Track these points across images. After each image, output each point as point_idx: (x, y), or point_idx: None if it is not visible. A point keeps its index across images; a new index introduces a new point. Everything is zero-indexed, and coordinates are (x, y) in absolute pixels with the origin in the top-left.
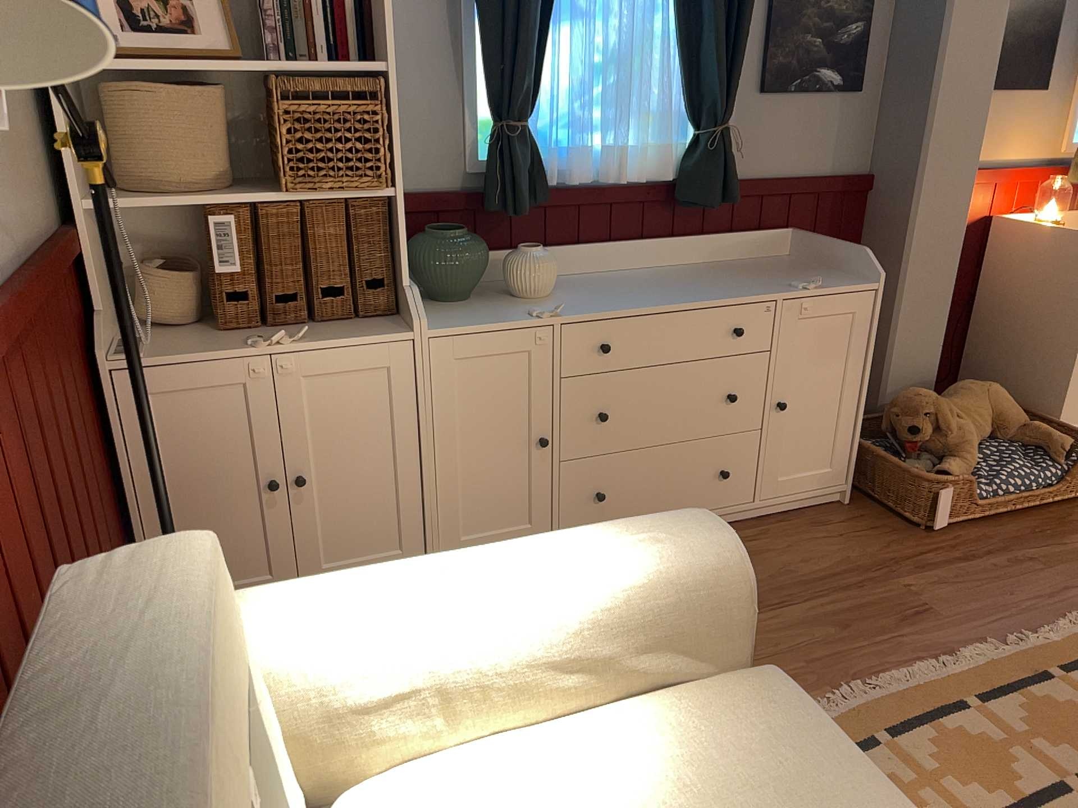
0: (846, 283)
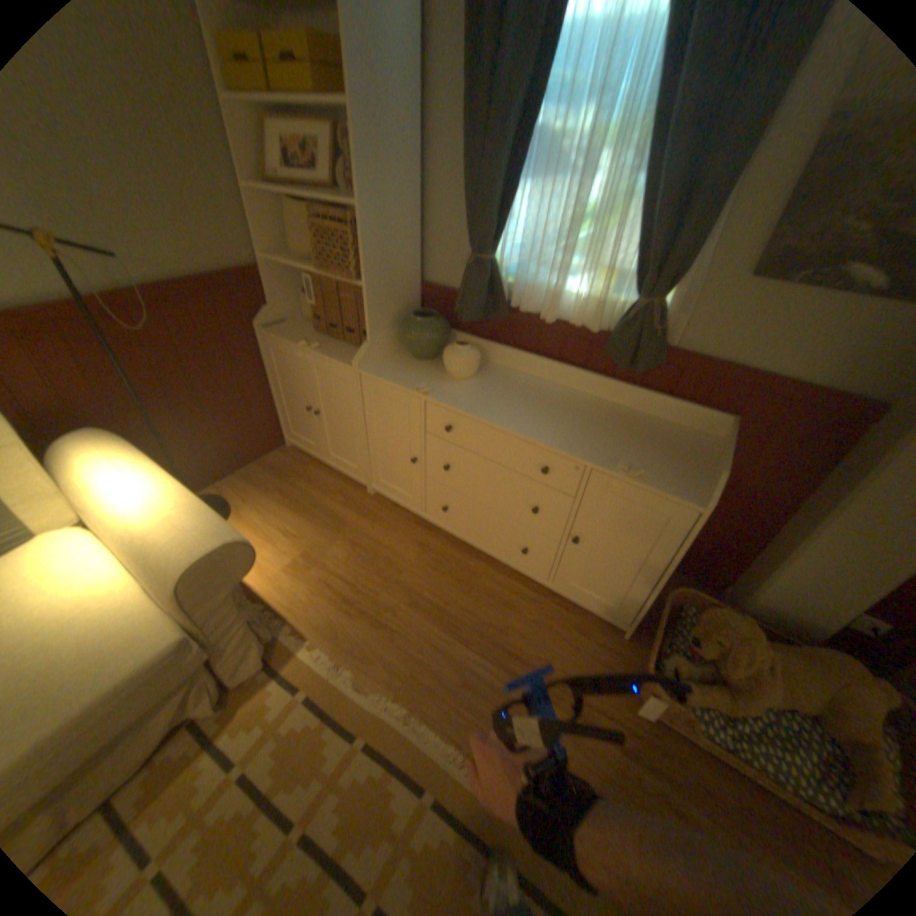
0: (678, 488)
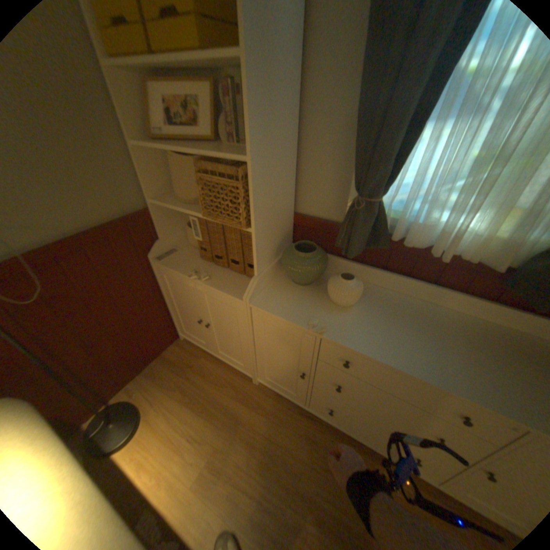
0: None
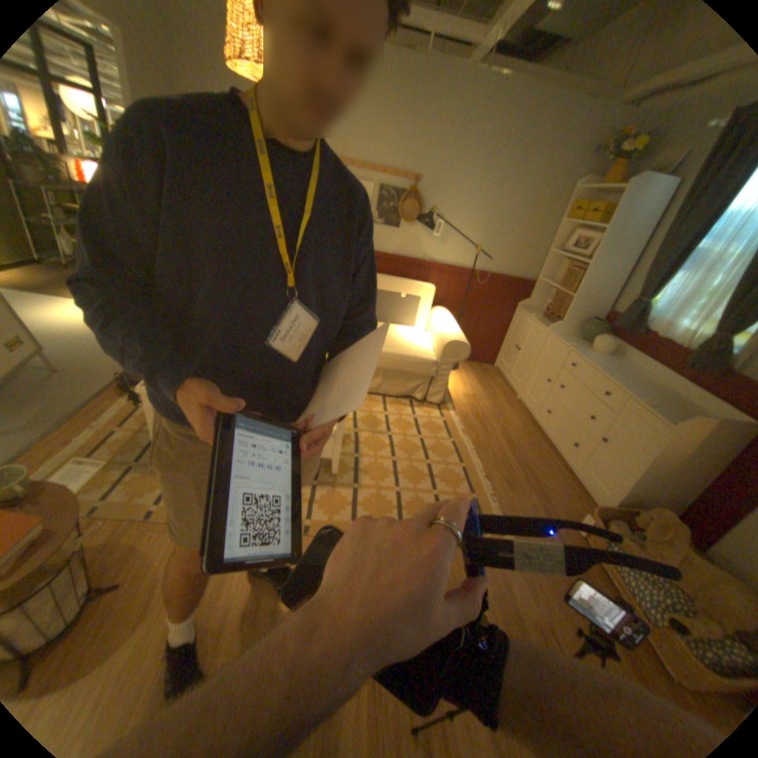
0: (671, 420)
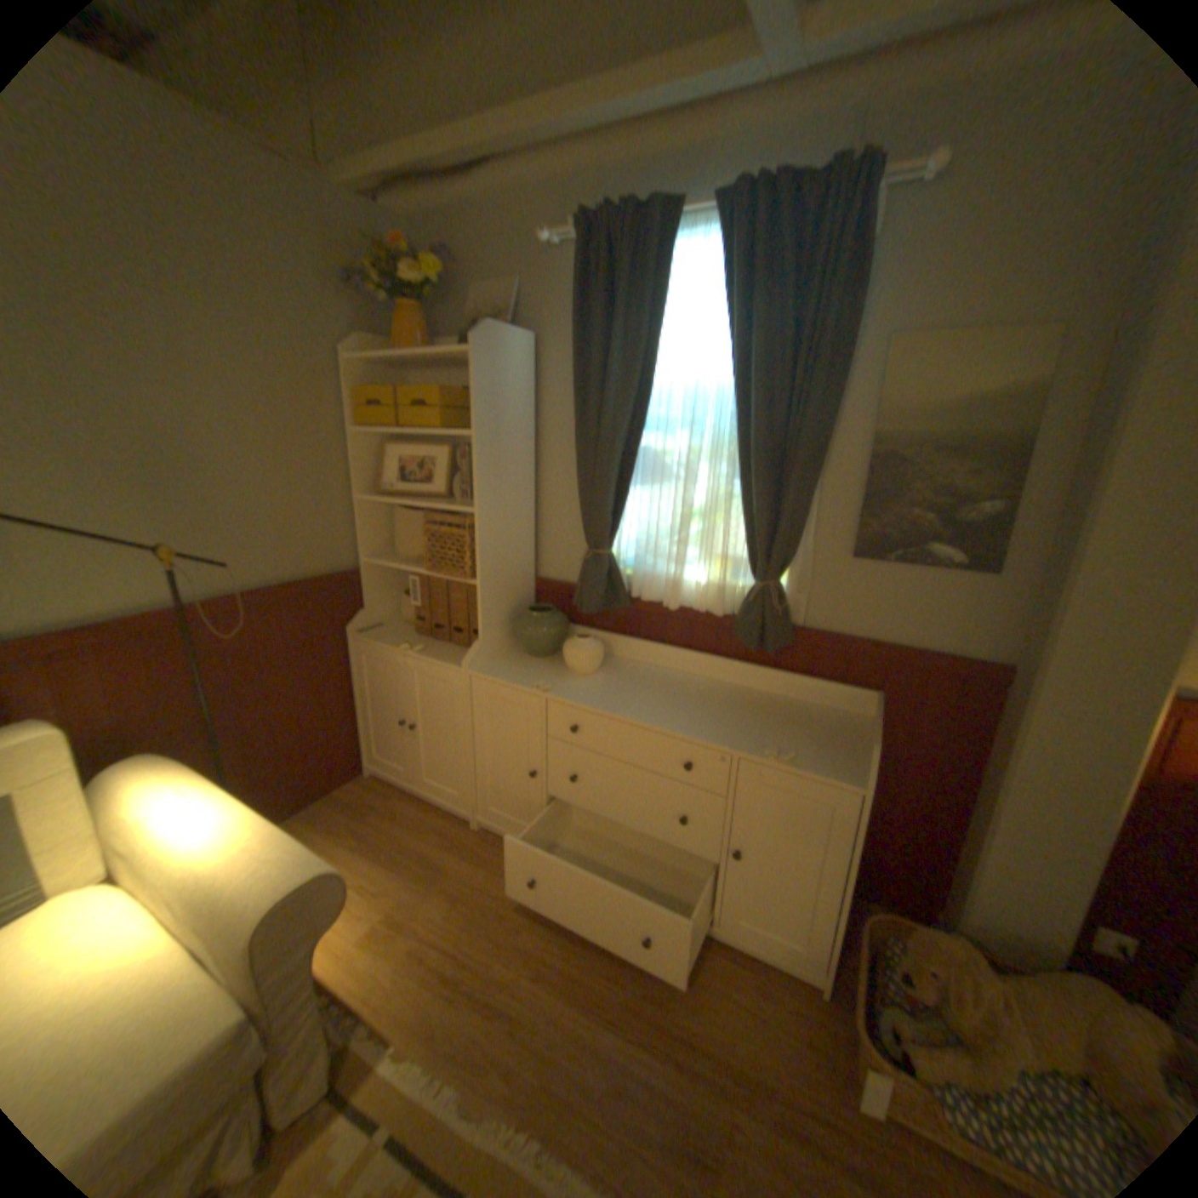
0: (834, 771)
